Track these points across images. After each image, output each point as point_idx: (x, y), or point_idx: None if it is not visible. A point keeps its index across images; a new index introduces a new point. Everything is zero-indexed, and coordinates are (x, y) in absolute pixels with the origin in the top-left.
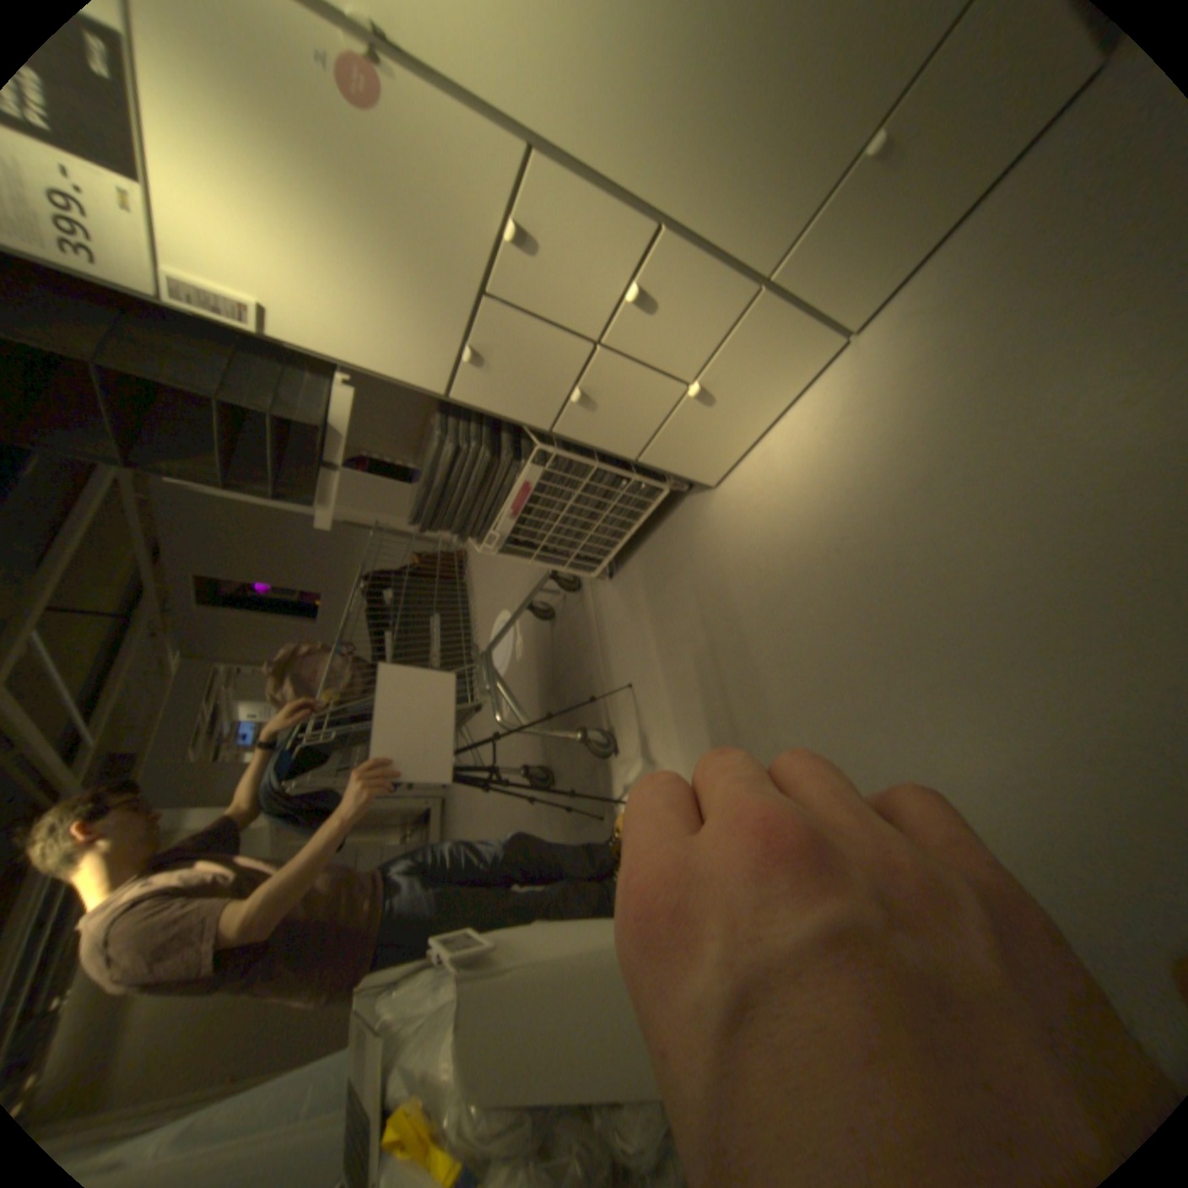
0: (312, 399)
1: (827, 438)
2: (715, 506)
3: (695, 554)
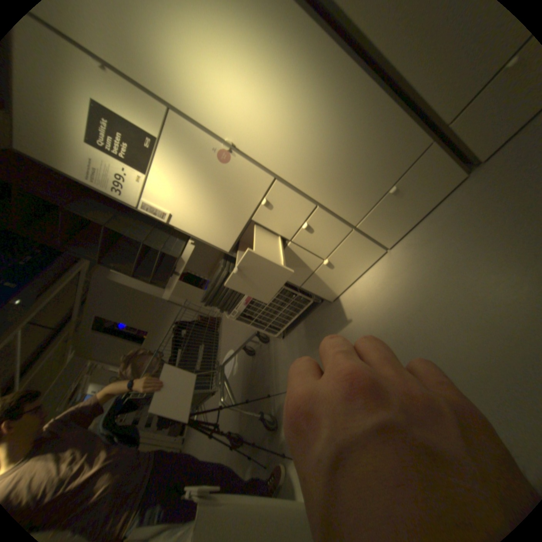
0: (177, 248)
1: (379, 287)
2: (332, 311)
3: (322, 331)
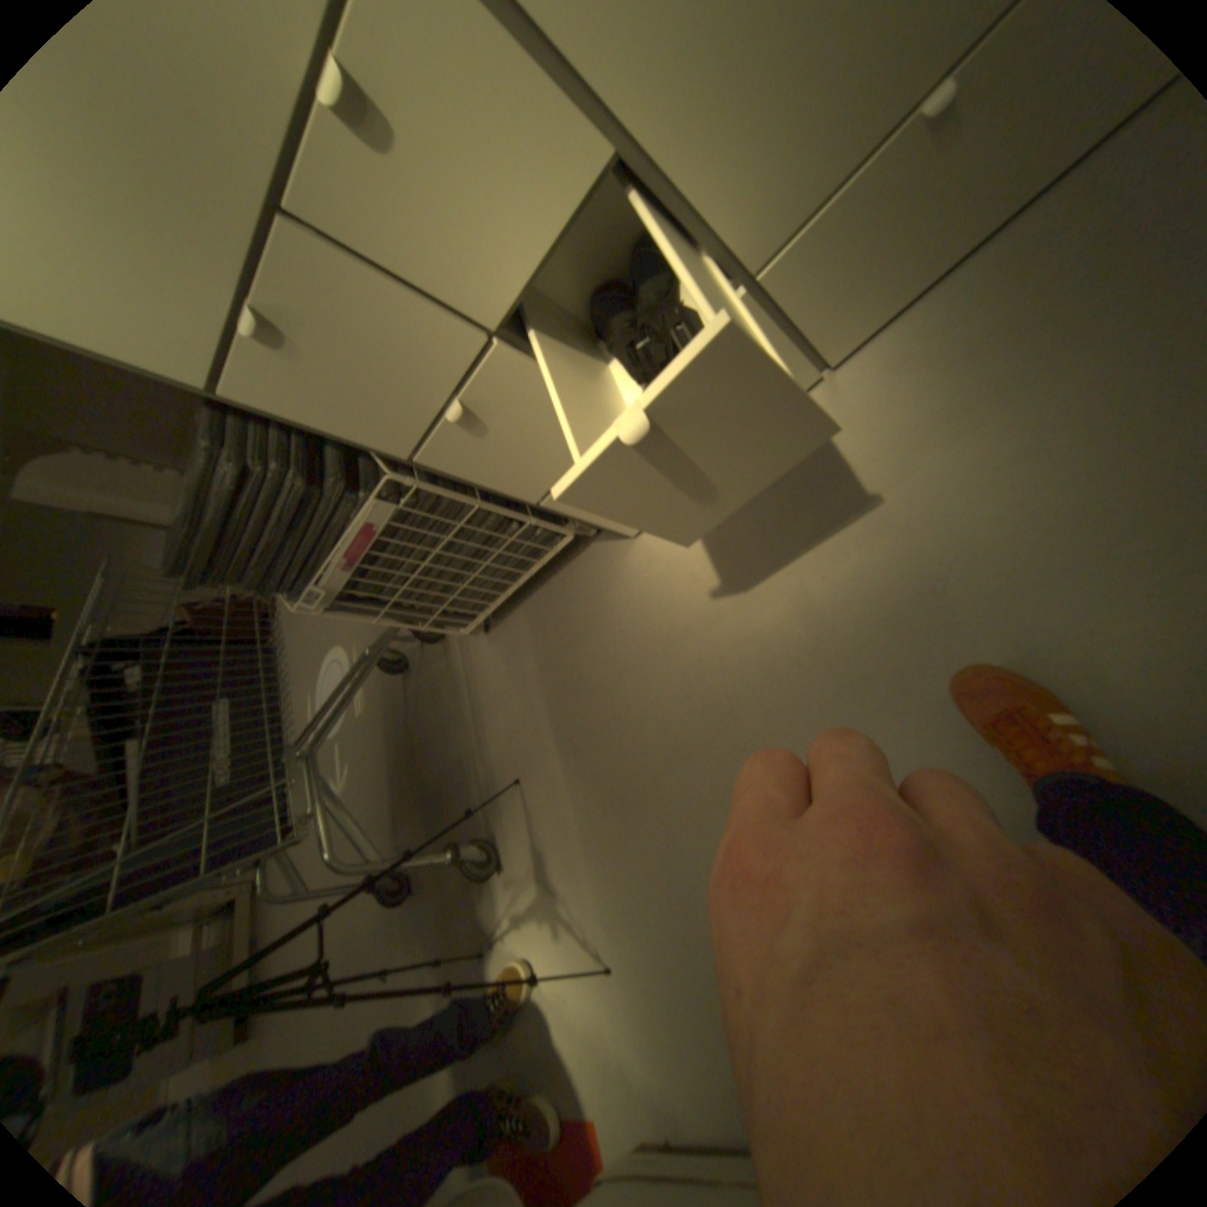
0: None
1: (793, 502)
2: (633, 564)
3: (607, 623)
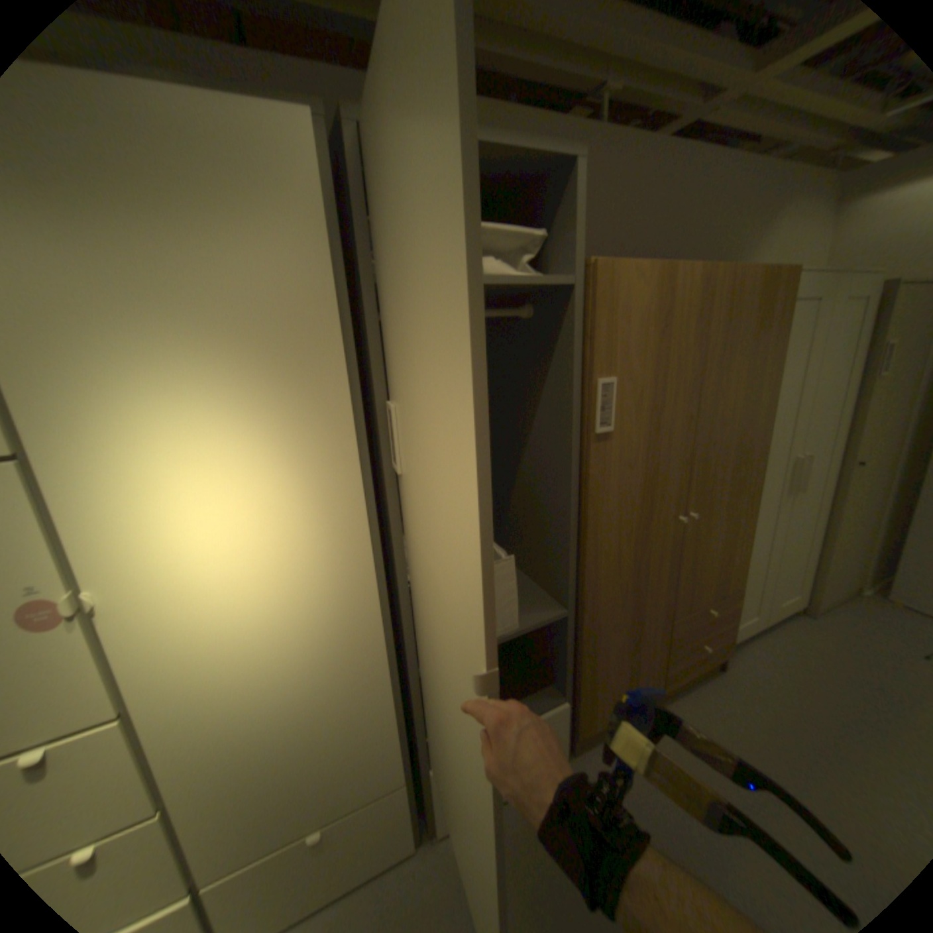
0: None
1: None
2: None
3: None
